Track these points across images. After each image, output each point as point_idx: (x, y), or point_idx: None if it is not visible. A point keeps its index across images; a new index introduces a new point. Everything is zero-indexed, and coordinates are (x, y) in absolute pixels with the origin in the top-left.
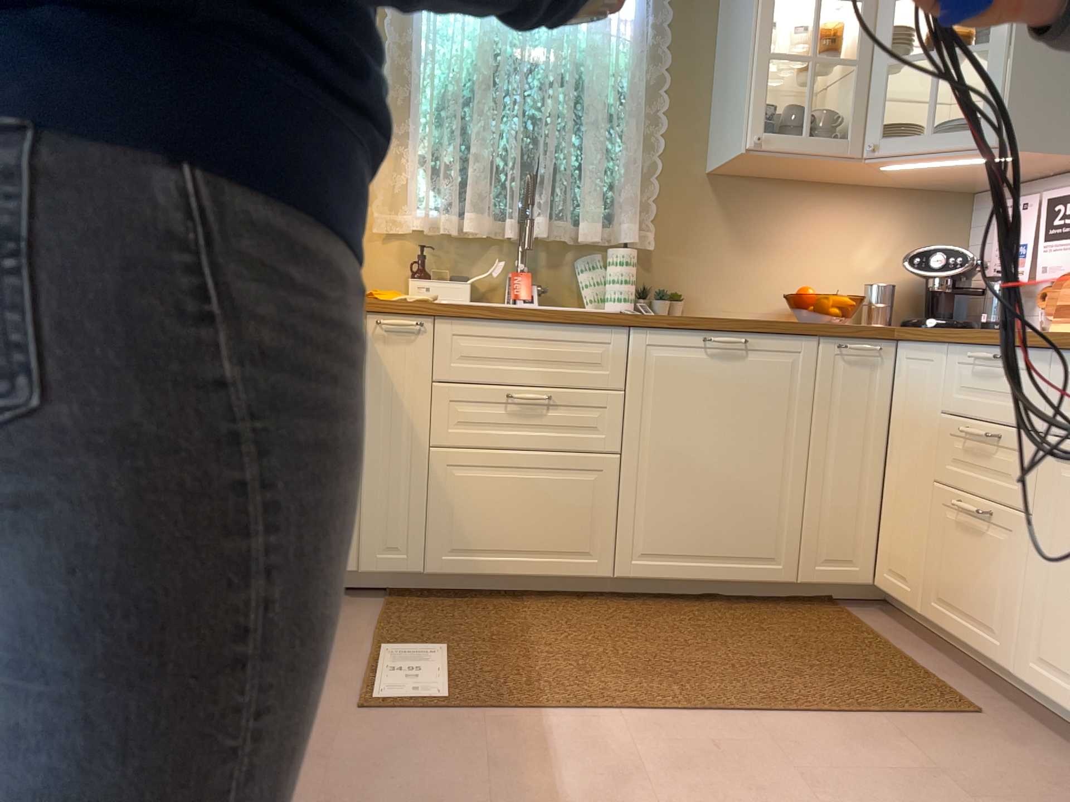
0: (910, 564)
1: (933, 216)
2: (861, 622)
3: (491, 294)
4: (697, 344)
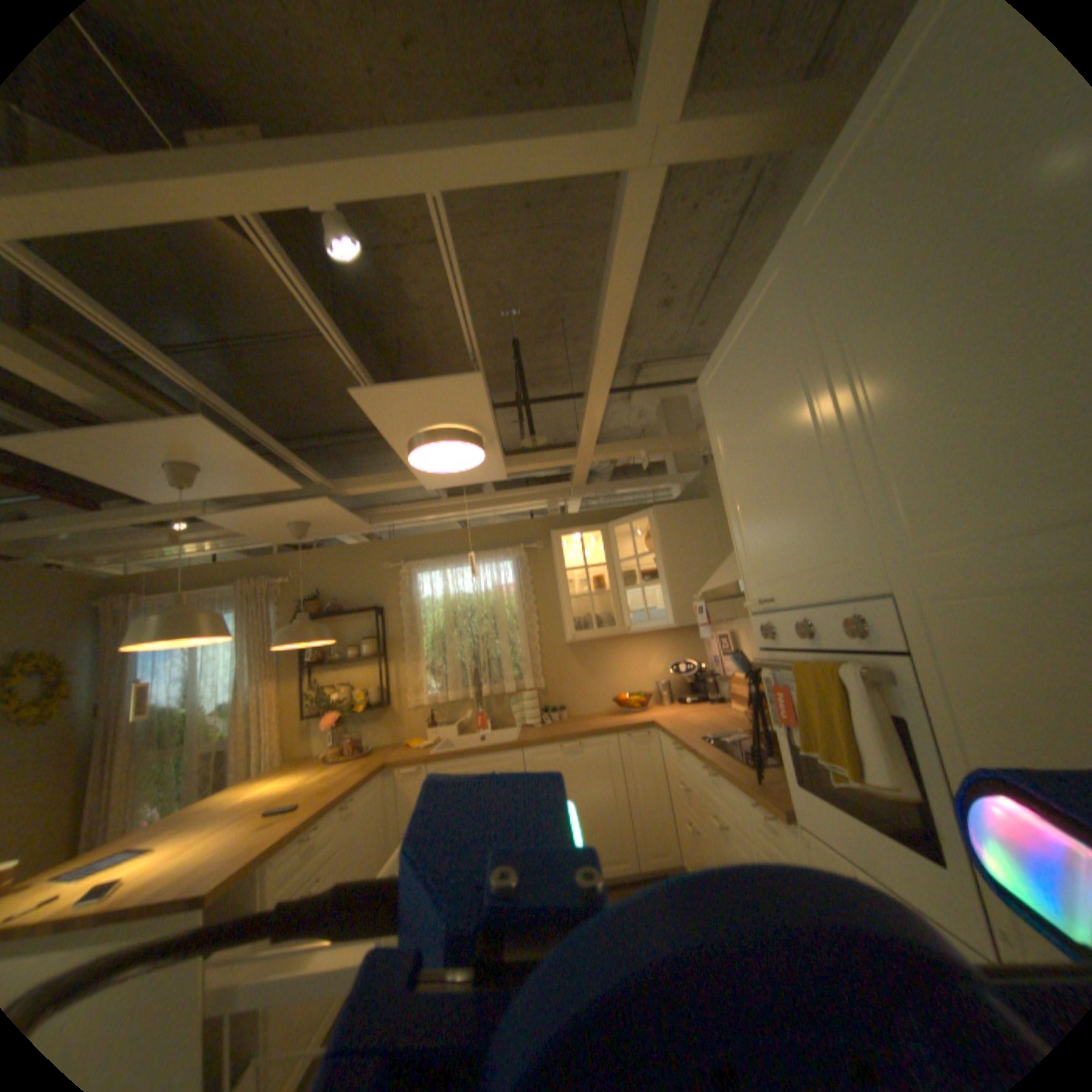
0: (687, 856)
1: (682, 640)
2: None
3: (470, 727)
4: (556, 750)
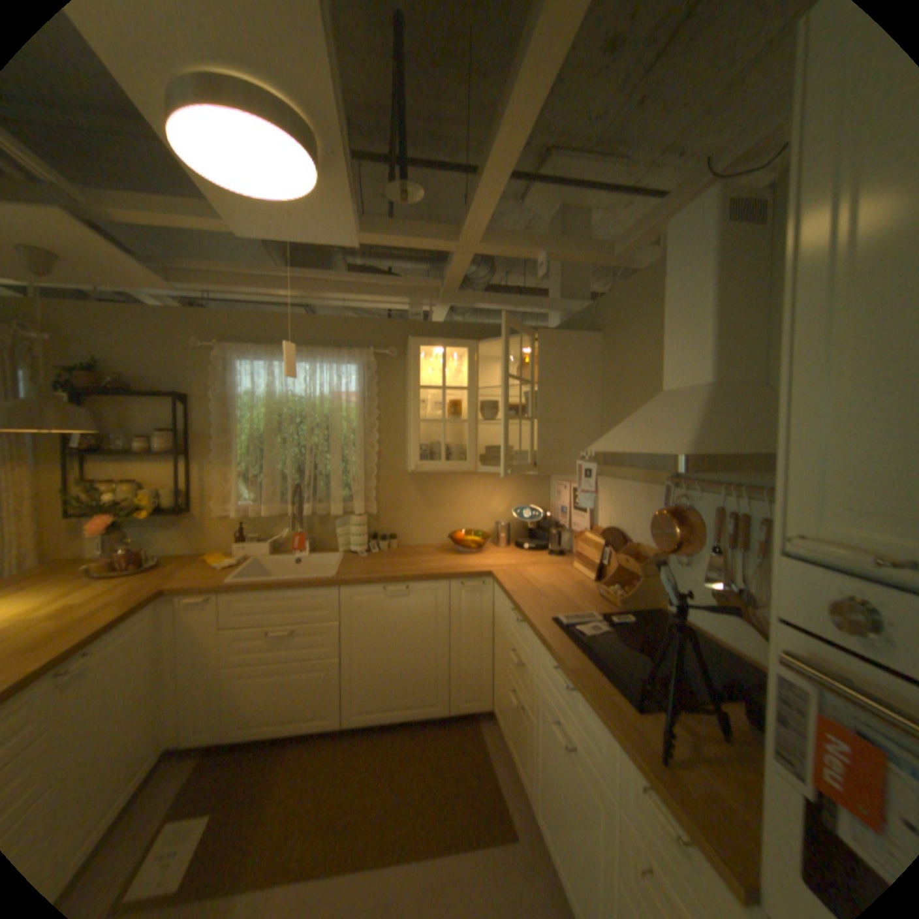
0: (502, 711)
1: (530, 482)
2: (482, 741)
3: (287, 545)
4: (379, 592)
